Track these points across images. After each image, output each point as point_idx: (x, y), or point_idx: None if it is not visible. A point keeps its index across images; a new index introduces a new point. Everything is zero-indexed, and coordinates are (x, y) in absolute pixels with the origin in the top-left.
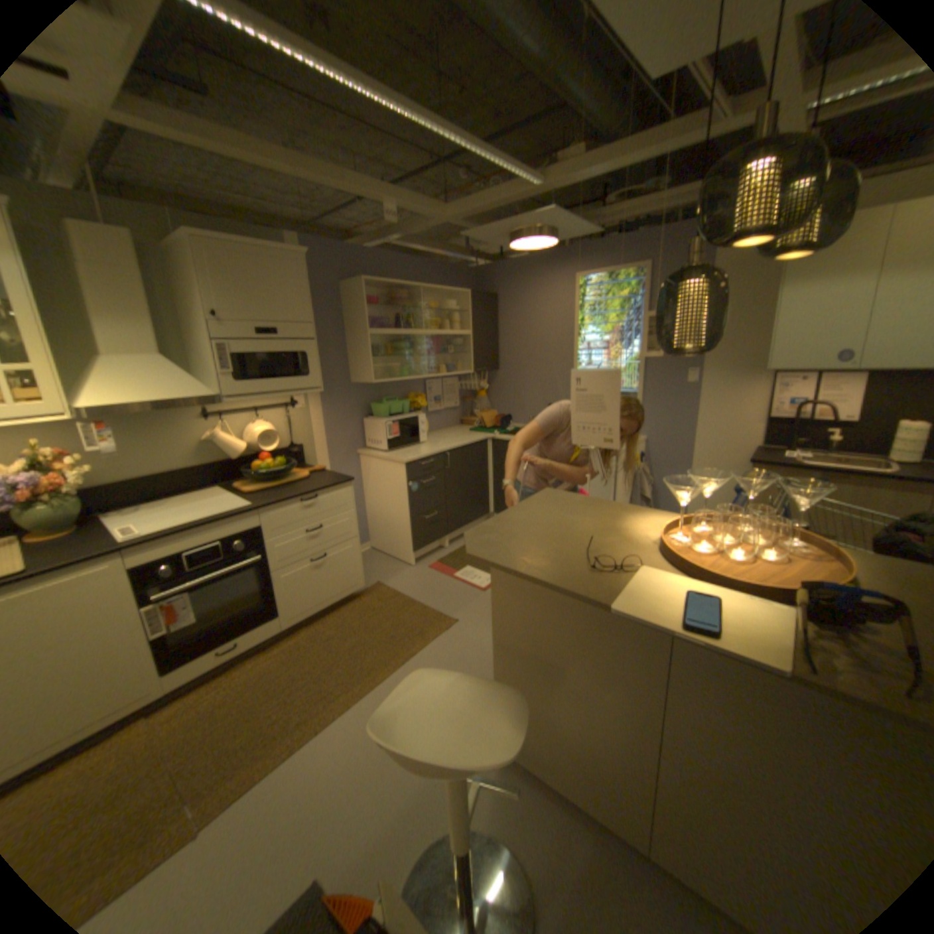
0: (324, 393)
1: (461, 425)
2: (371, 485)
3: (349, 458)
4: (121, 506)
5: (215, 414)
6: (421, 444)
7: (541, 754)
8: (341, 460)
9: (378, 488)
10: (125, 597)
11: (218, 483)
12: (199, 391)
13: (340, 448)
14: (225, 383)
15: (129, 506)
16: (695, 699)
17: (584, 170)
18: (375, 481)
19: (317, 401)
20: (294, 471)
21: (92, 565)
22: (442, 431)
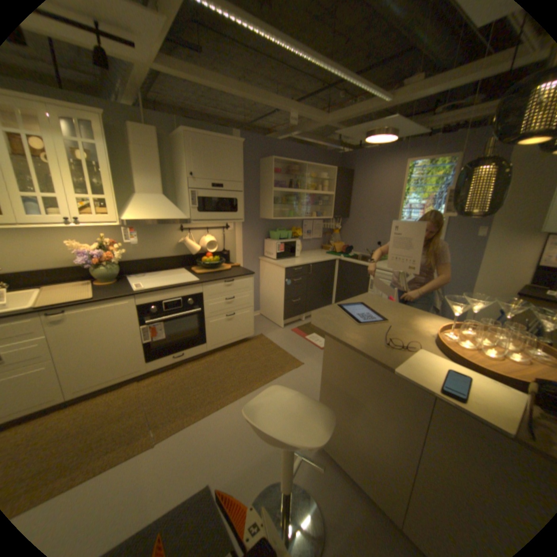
0: (244, 223)
1: (321, 249)
2: (263, 278)
3: (253, 261)
4: (136, 273)
5: (186, 229)
6: (295, 257)
7: (342, 451)
8: (249, 262)
9: (268, 280)
10: (133, 319)
11: (183, 267)
12: (179, 216)
13: (249, 255)
14: (192, 213)
15: (140, 273)
16: (446, 440)
17: (421, 91)
18: (266, 276)
19: (239, 227)
20: (223, 265)
21: (120, 300)
22: (309, 252)
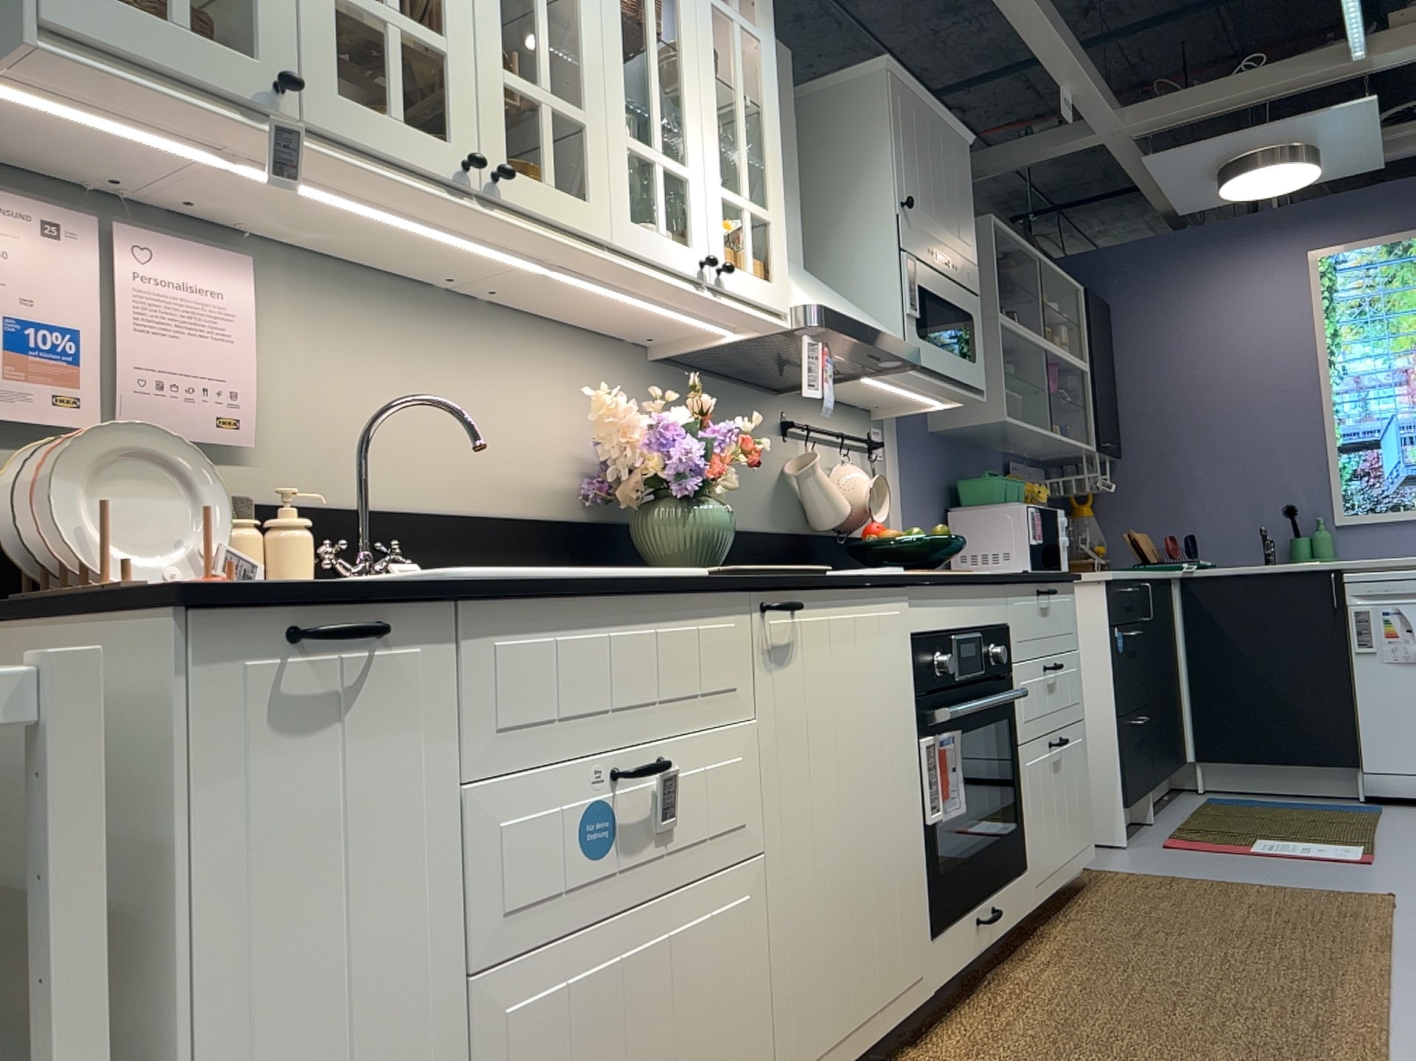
0: (905, 440)
1: None
2: None
3: None
4: None
5: (795, 431)
6: None
7: None
8: None
9: None
10: (910, 698)
11: None
12: (895, 334)
13: None
14: (911, 334)
15: None
16: None
17: None
18: None
19: (897, 452)
20: None
21: (888, 598)
22: None
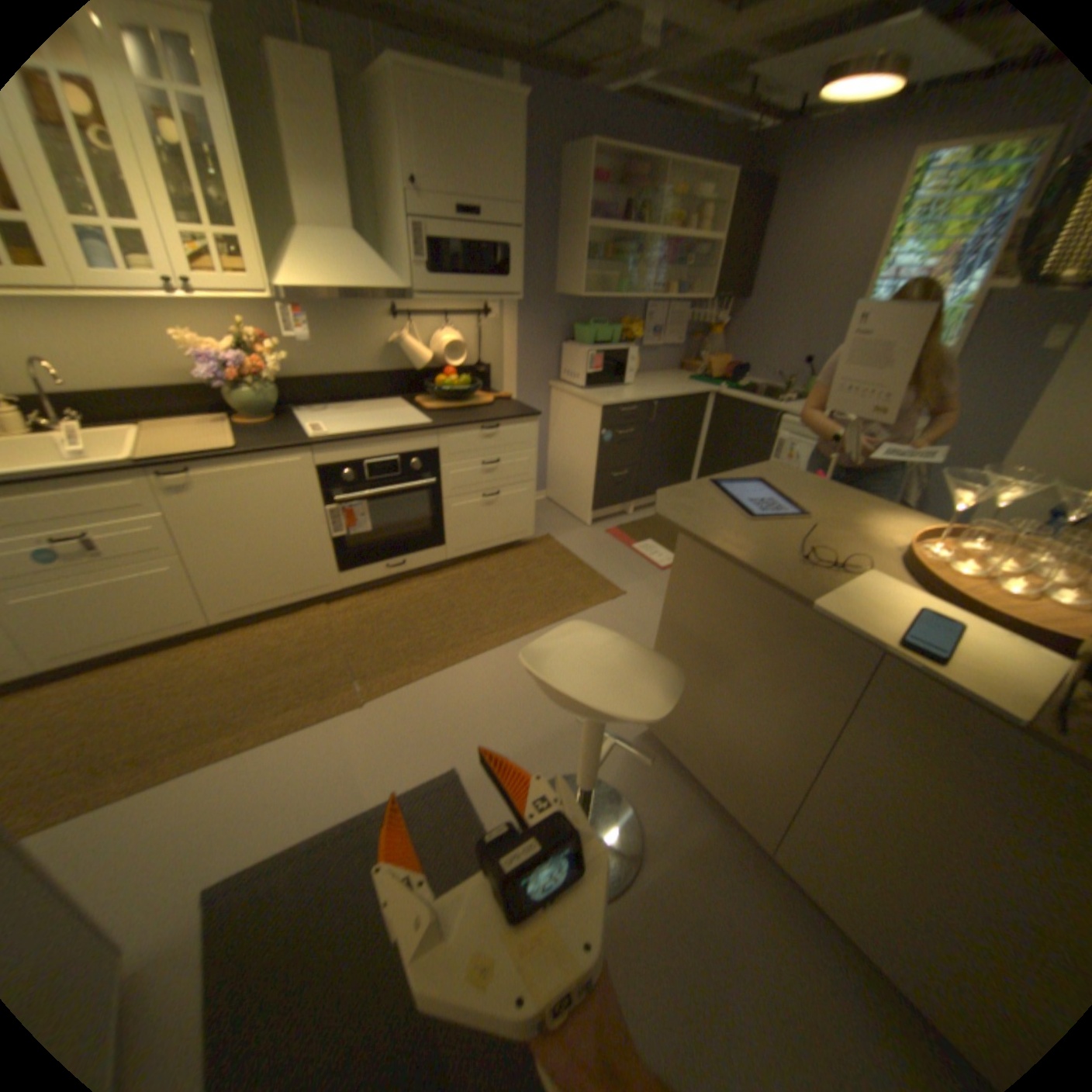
0: (523, 303)
1: (681, 368)
2: (558, 426)
3: (539, 389)
4: (312, 402)
5: (404, 313)
6: (626, 385)
7: (686, 737)
8: (530, 390)
9: (566, 430)
10: (315, 491)
11: (401, 394)
12: (390, 280)
13: (531, 375)
14: (418, 274)
15: (319, 403)
16: (885, 729)
17: None
18: (564, 422)
19: (513, 311)
20: (479, 393)
21: (288, 453)
22: (655, 374)
